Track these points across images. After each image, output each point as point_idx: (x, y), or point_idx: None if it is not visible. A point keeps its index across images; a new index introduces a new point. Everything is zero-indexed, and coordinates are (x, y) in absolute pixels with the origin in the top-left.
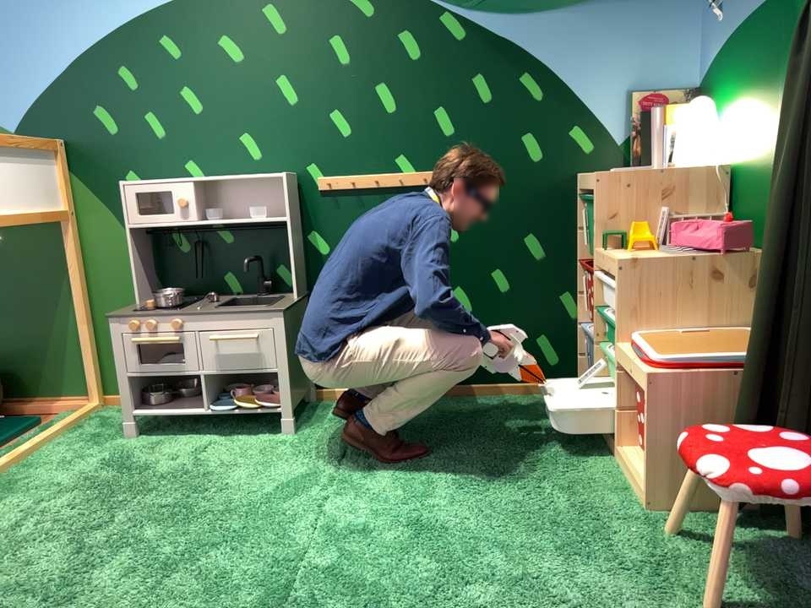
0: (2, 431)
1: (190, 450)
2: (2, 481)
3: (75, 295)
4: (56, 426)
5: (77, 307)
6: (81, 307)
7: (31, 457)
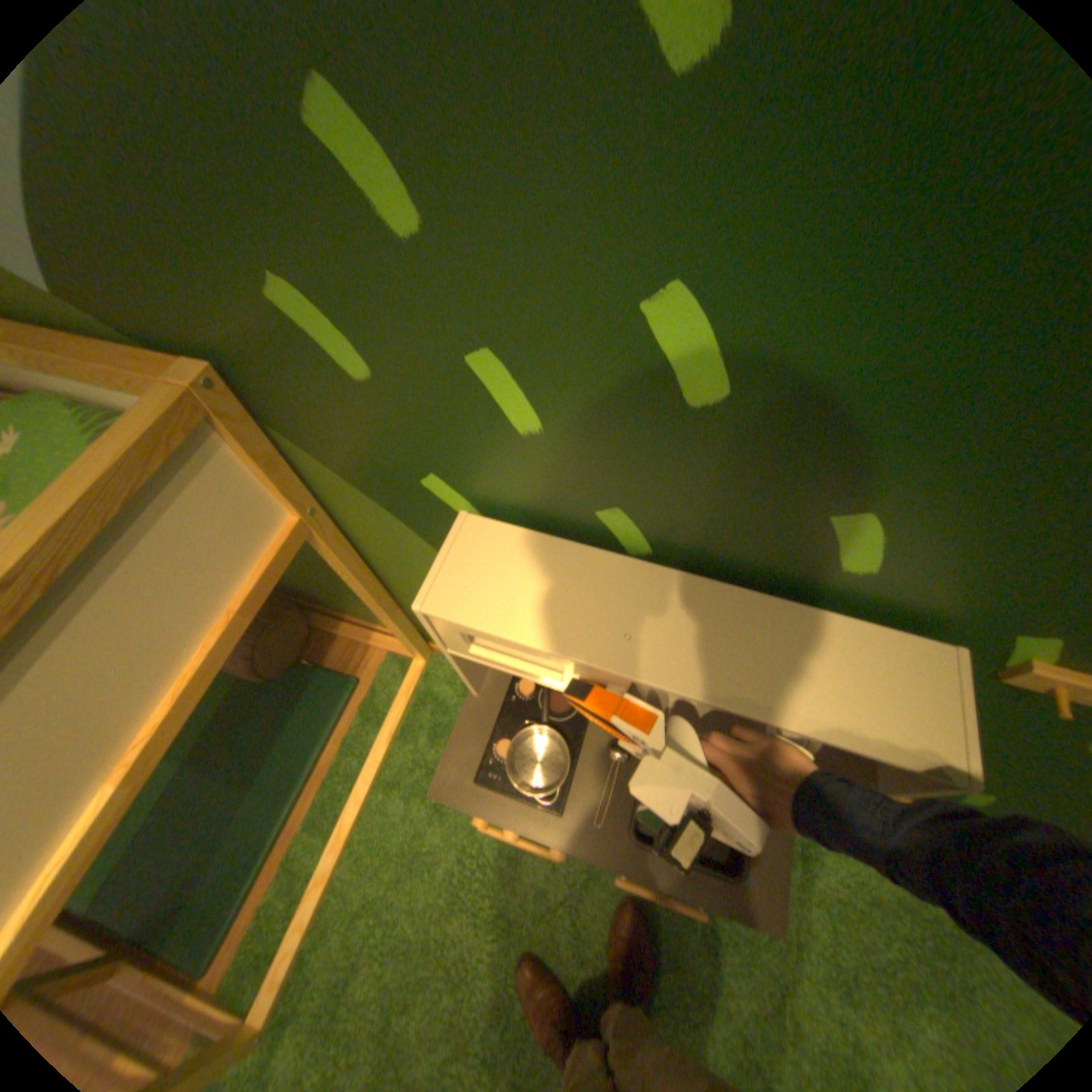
0: (318, 715)
1: (563, 886)
2: (338, 907)
3: (366, 600)
4: (381, 742)
5: (373, 608)
6: (379, 611)
7: (362, 828)
